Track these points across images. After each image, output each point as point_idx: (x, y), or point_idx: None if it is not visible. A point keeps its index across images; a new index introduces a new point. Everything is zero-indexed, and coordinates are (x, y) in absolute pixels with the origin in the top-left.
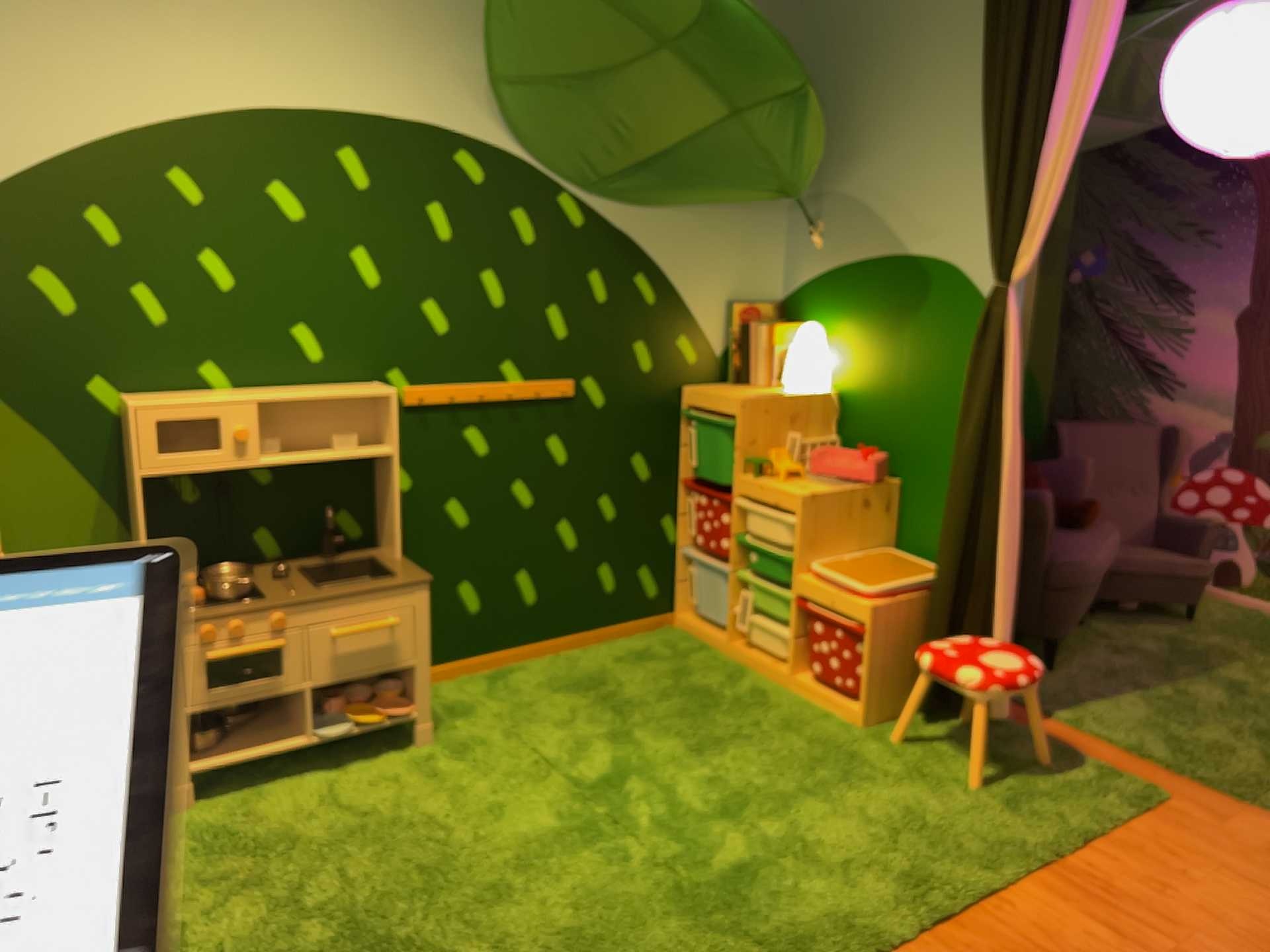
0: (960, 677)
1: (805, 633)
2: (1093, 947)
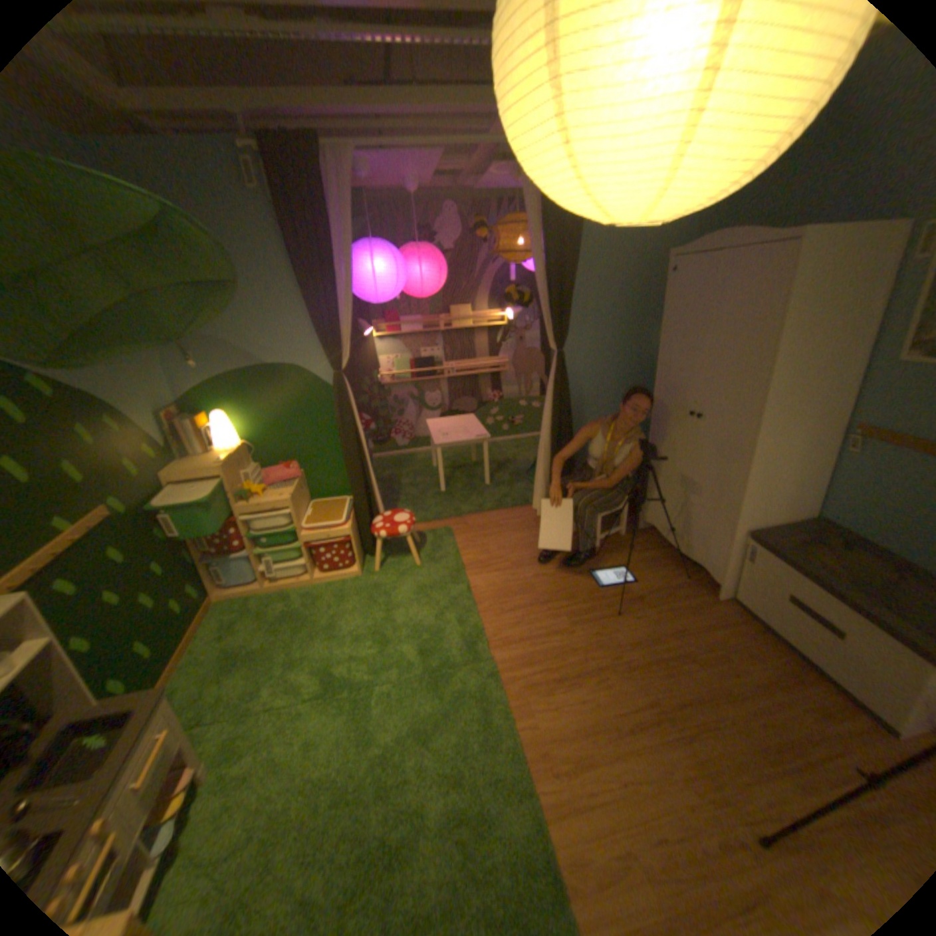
0: (400, 532)
1: (311, 558)
2: (499, 579)
